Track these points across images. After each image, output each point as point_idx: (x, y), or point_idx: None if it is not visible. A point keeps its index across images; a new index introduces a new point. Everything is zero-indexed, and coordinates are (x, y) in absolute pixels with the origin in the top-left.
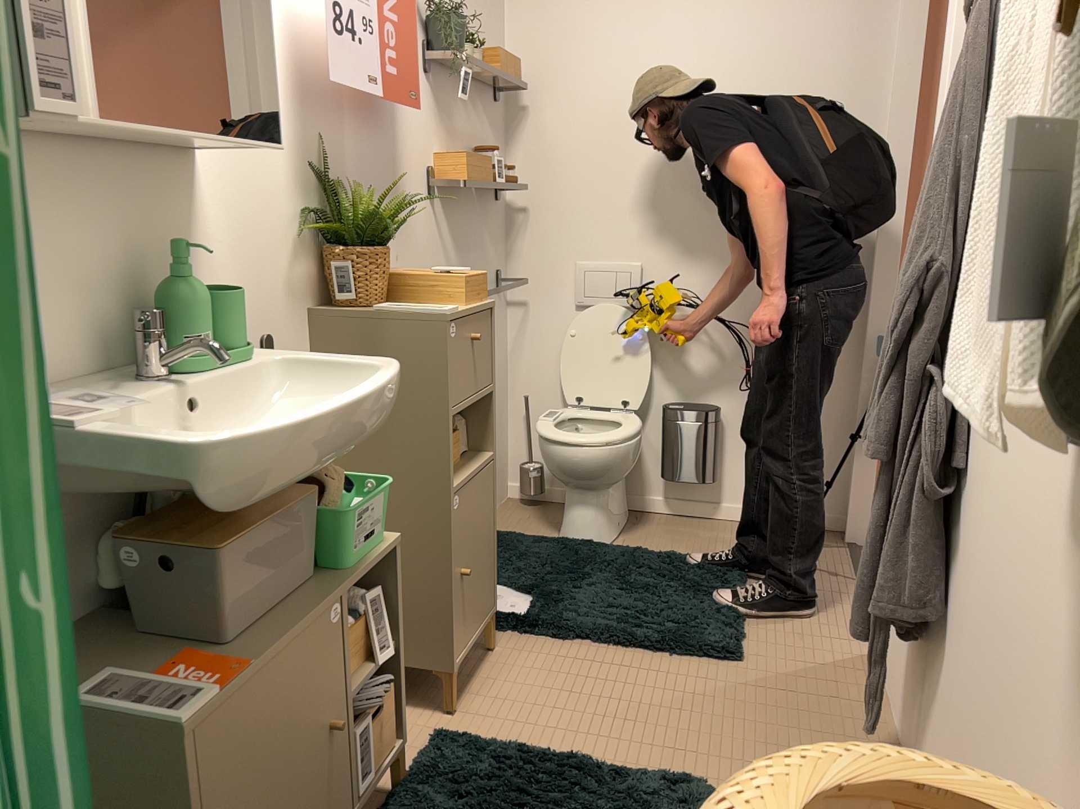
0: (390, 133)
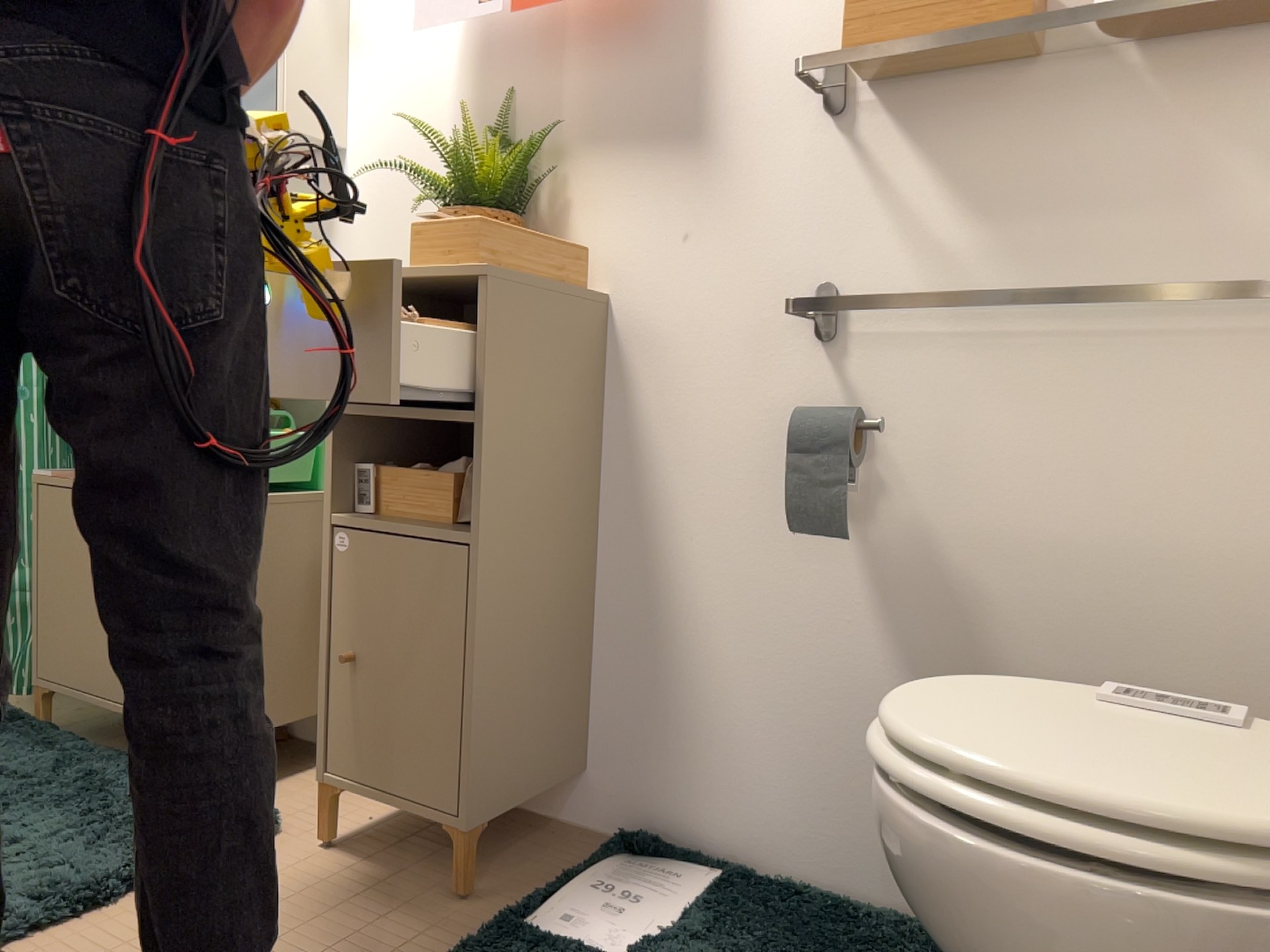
0: (683, 41)
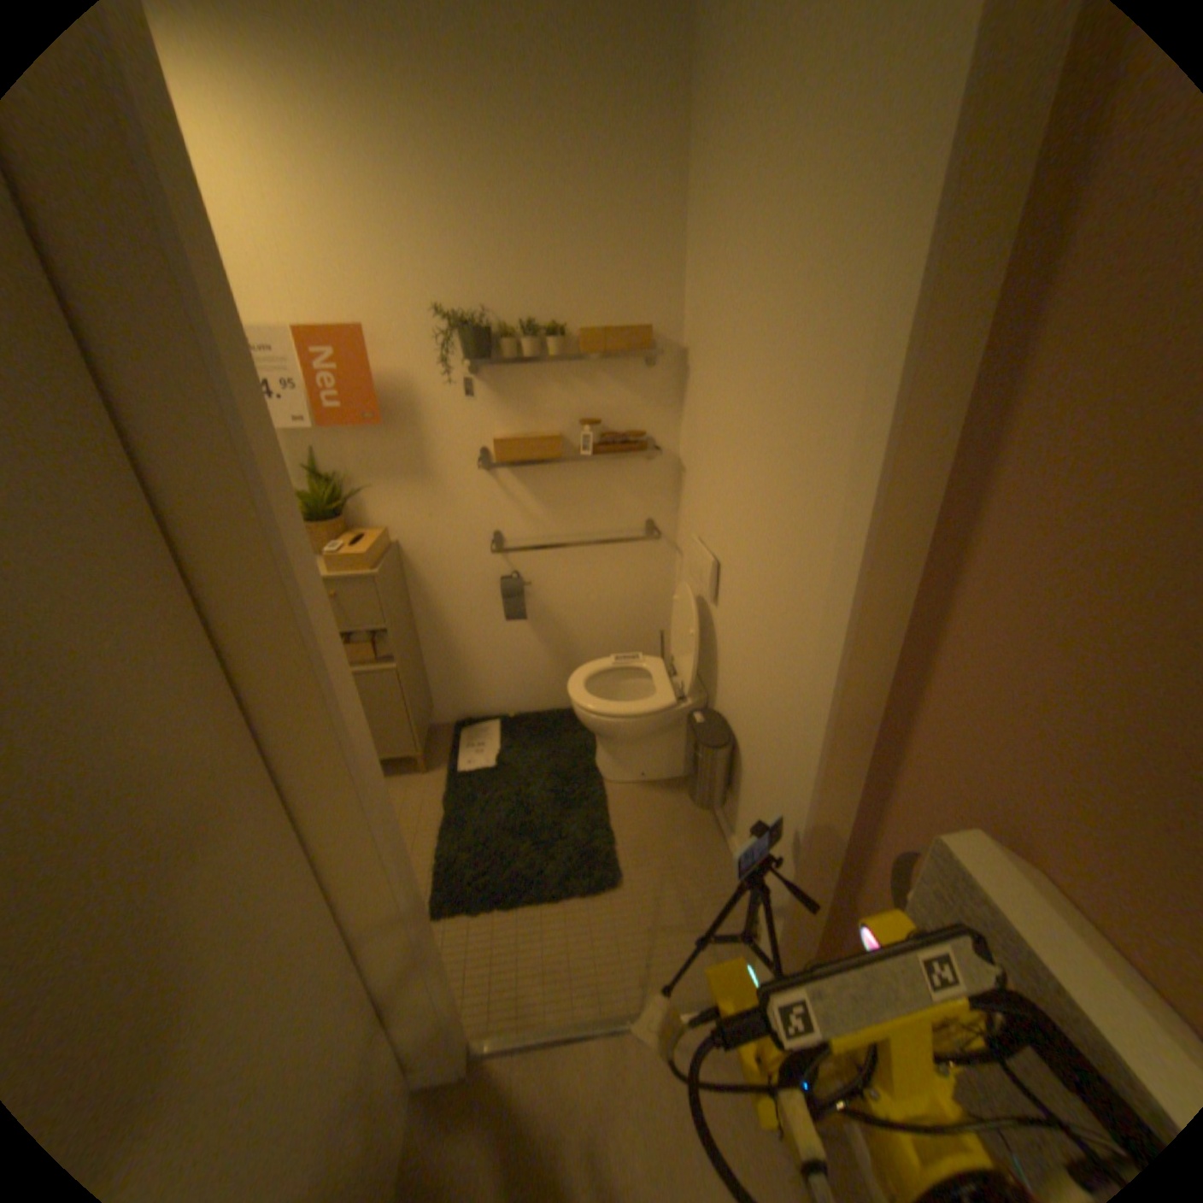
0: (410, 431)
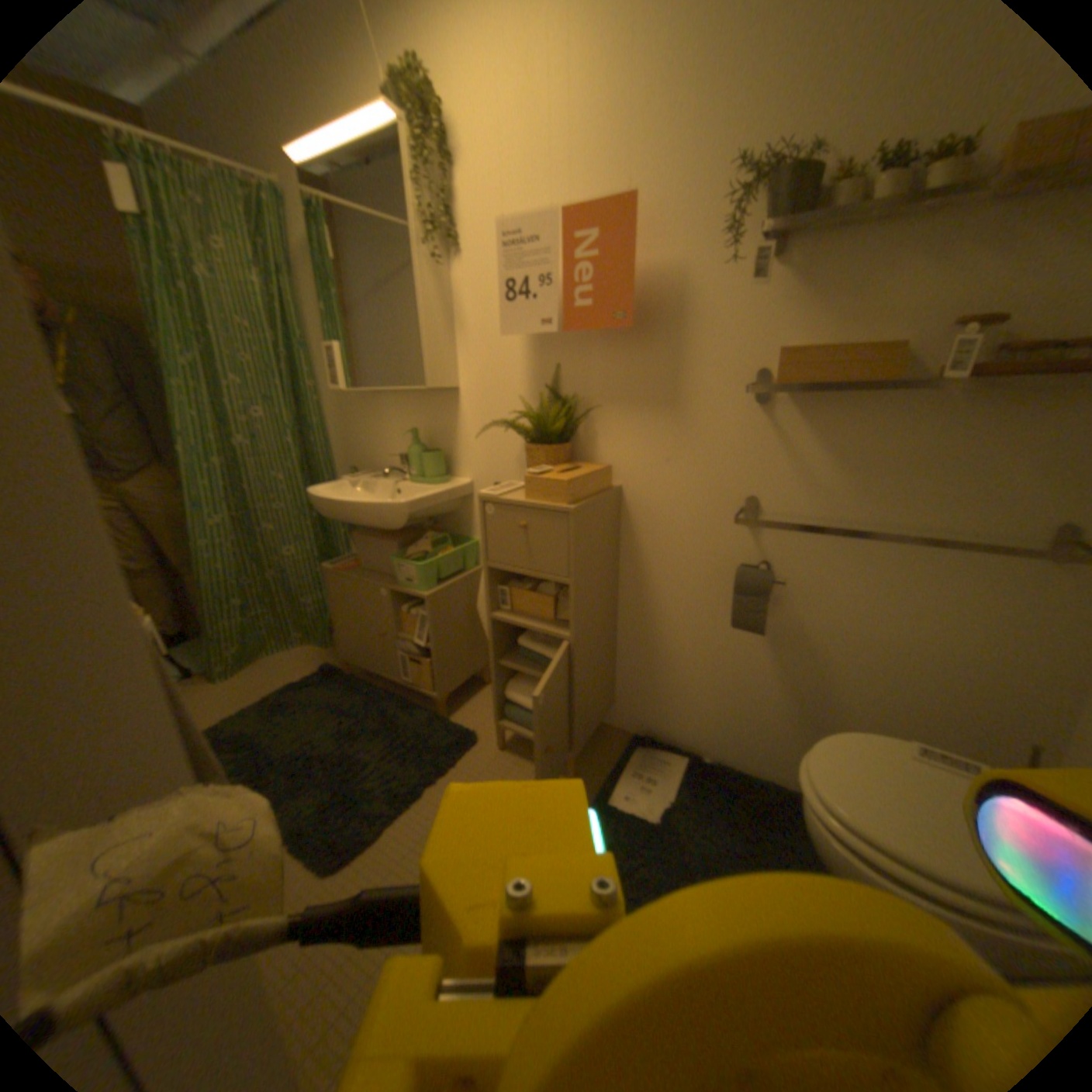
0: (668, 341)
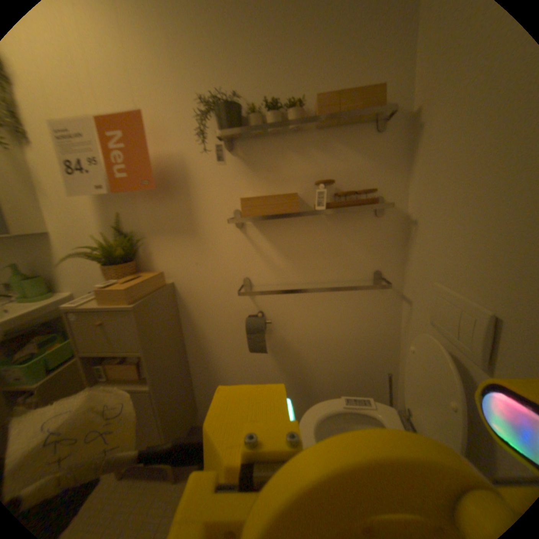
0: (182, 197)
